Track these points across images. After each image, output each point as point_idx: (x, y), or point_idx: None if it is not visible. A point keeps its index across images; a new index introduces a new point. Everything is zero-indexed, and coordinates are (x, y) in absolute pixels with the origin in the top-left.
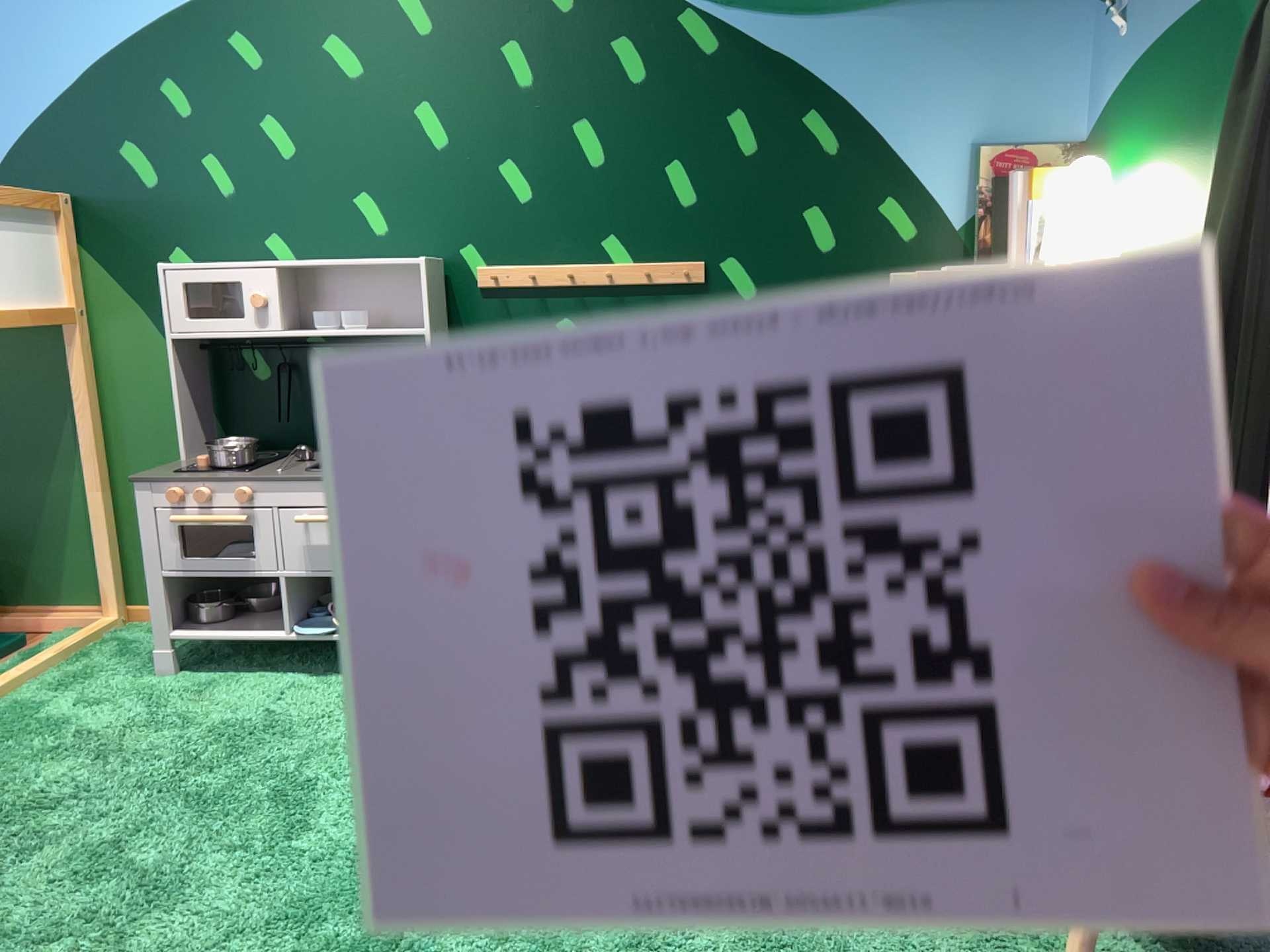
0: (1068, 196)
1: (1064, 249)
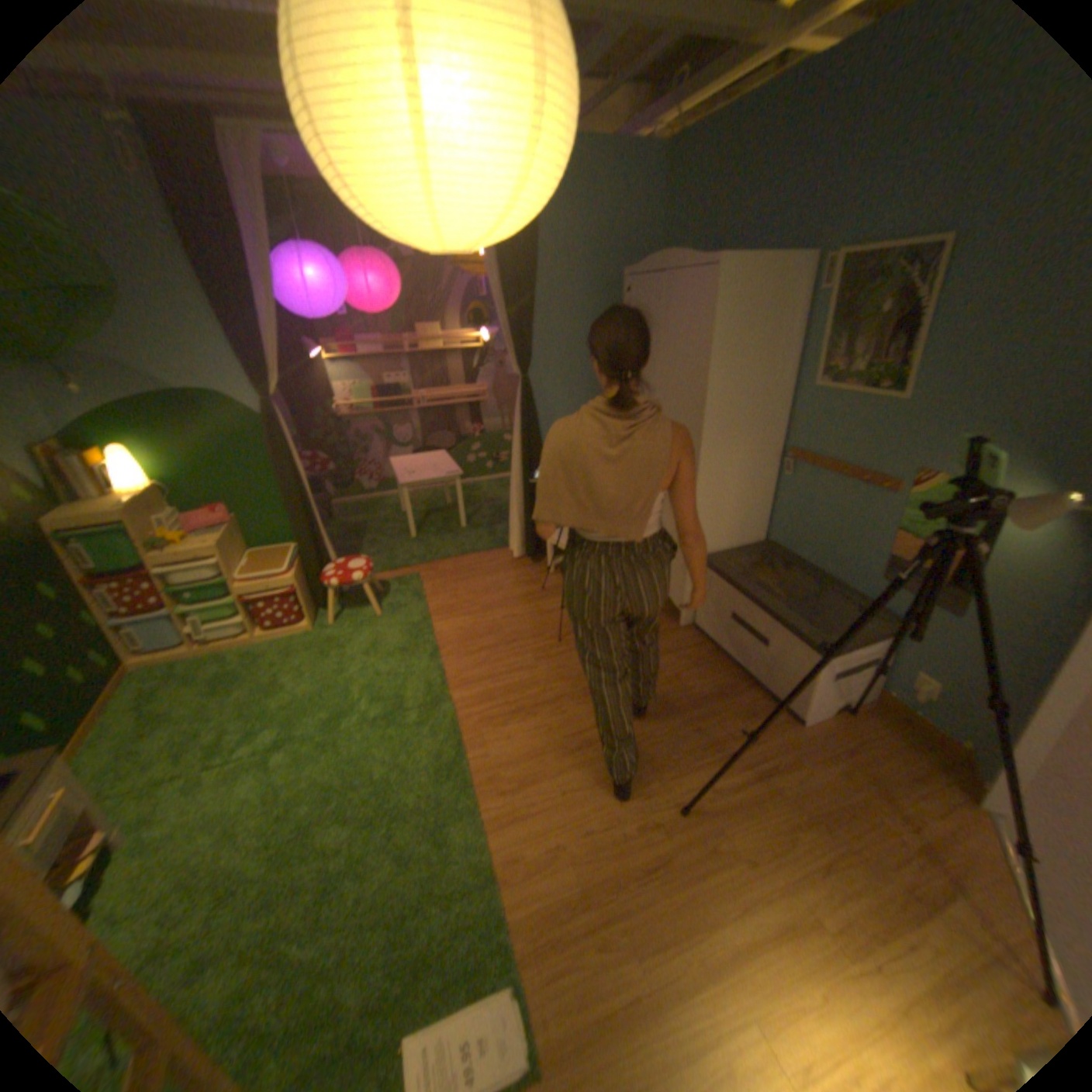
0: (115, 464)
1: (131, 485)
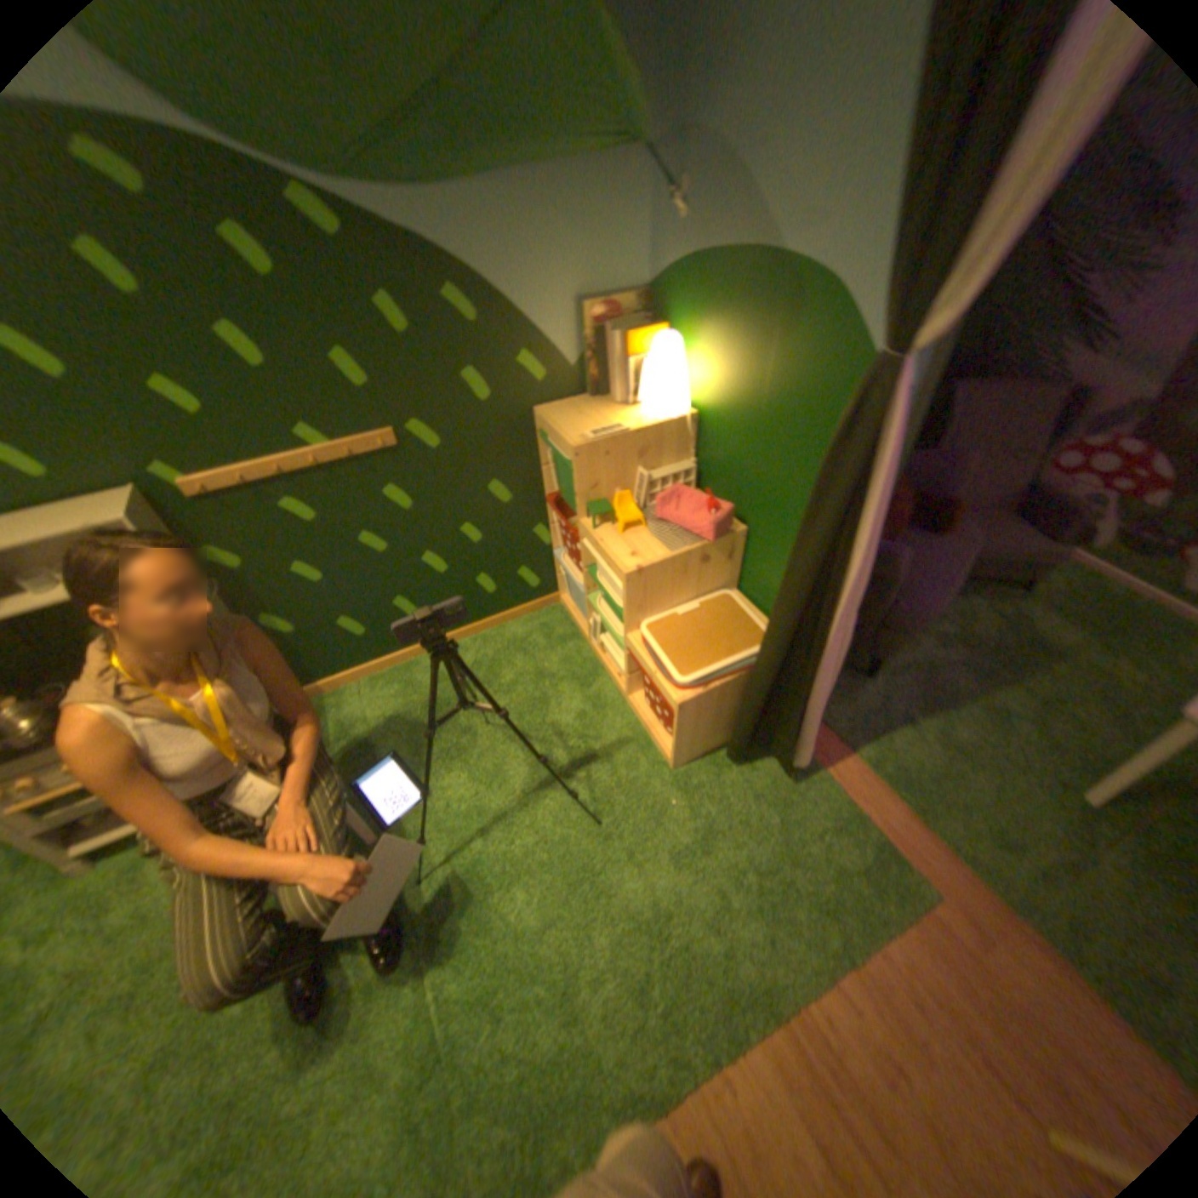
0: (657, 366)
1: (658, 407)
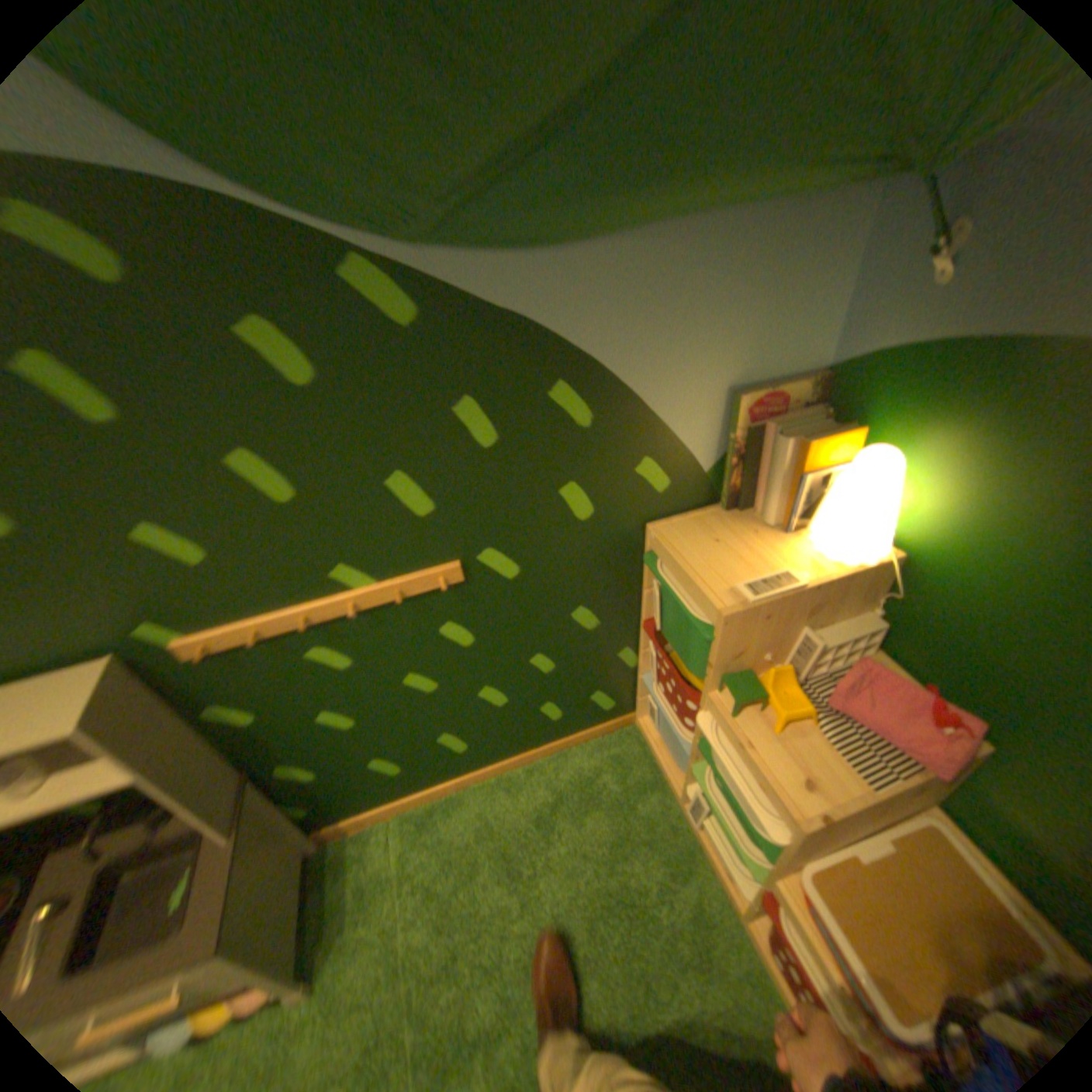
0: (861, 490)
1: (850, 545)
